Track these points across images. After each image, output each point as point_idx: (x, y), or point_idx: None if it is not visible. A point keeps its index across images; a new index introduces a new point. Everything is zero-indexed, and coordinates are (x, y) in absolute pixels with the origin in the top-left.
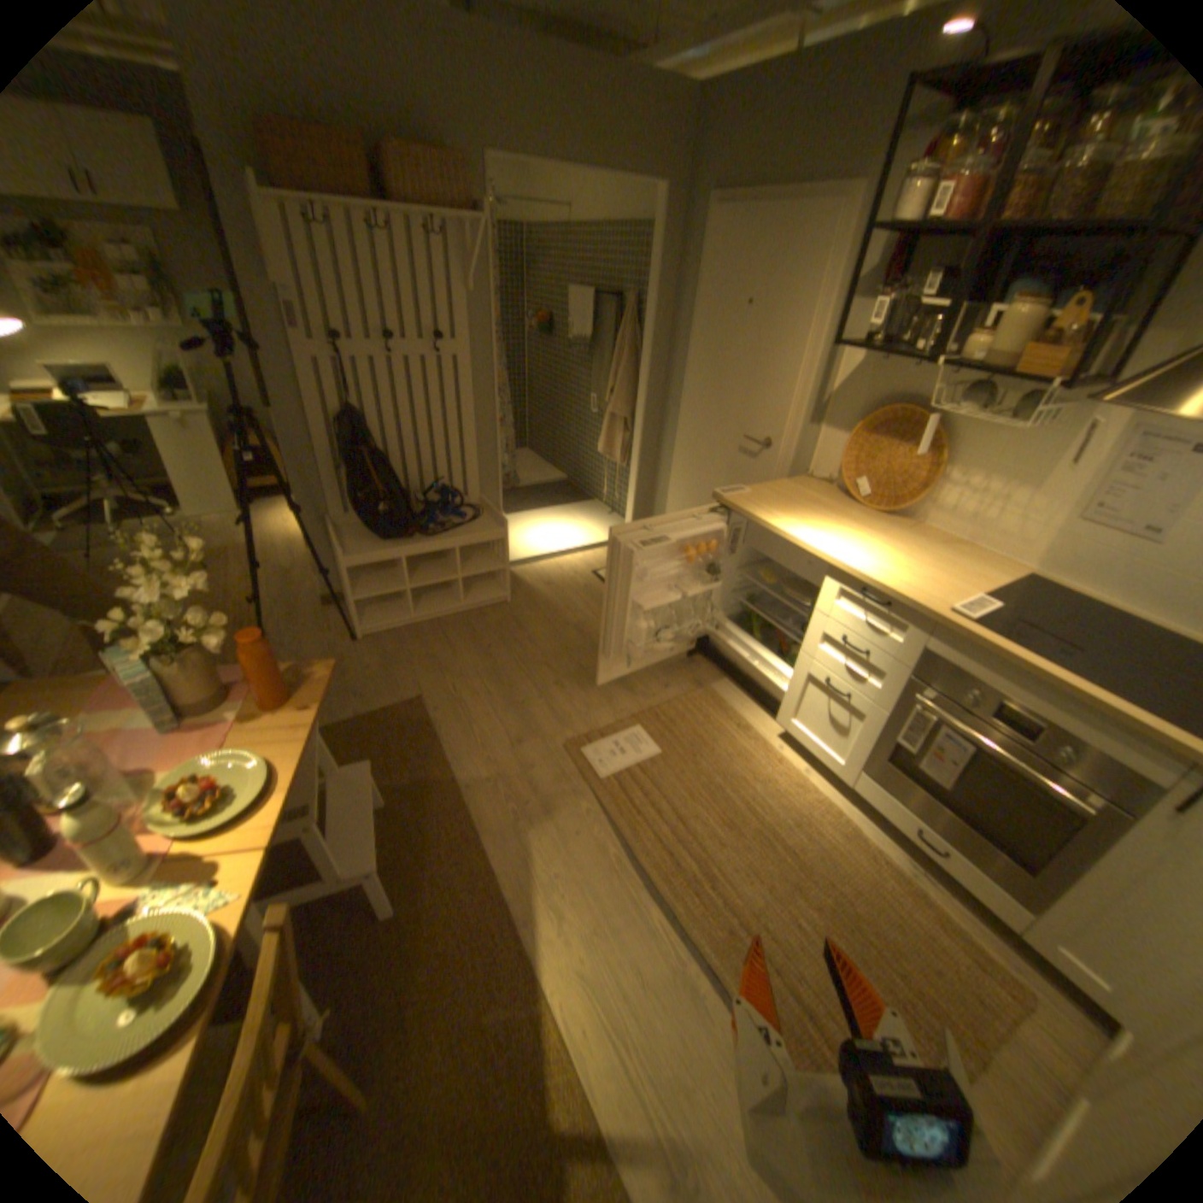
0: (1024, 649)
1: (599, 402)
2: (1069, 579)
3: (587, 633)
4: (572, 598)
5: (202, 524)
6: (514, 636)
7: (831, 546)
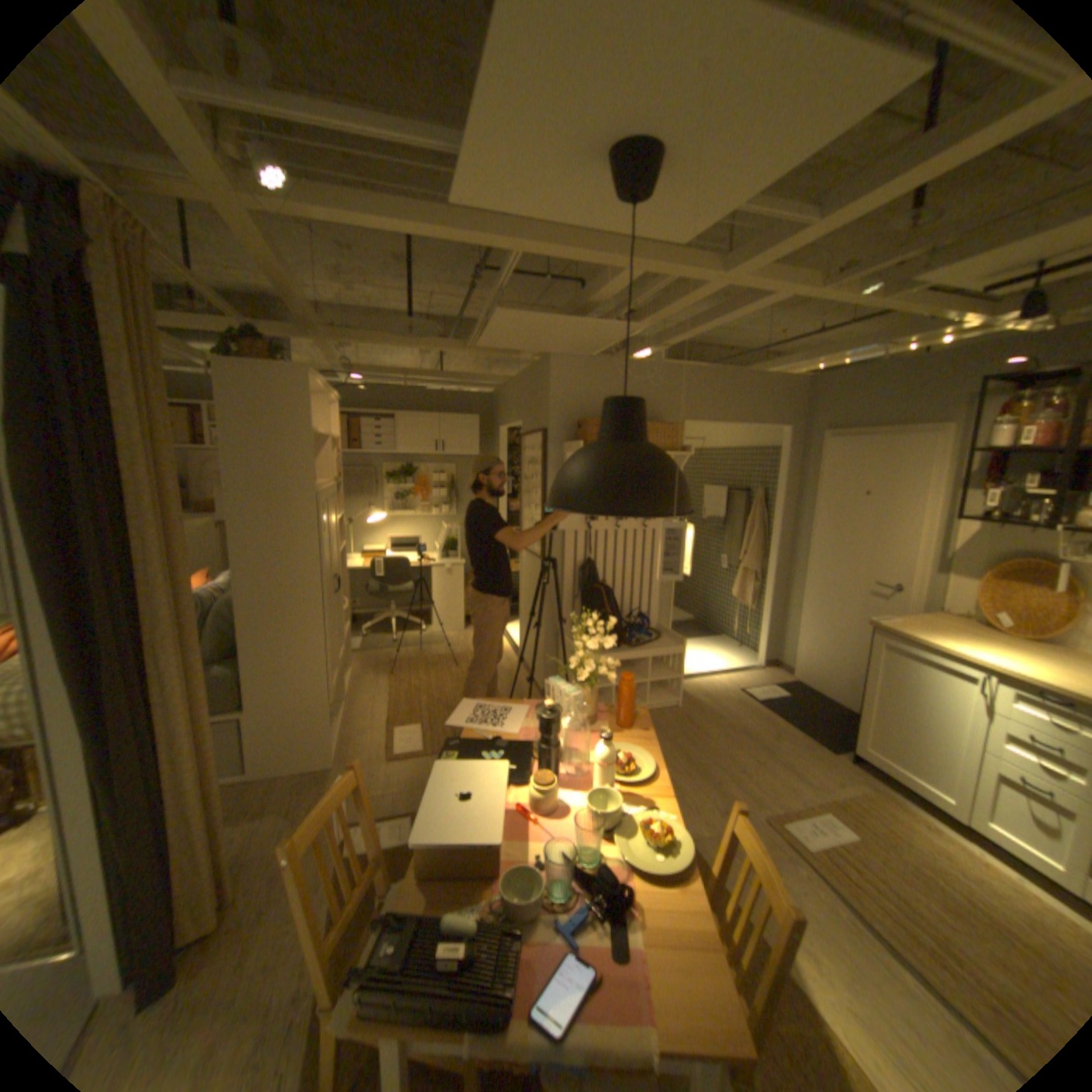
0: None
1: (730, 560)
2: None
3: (755, 736)
4: (731, 709)
5: (444, 638)
6: (694, 733)
7: (997, 660)
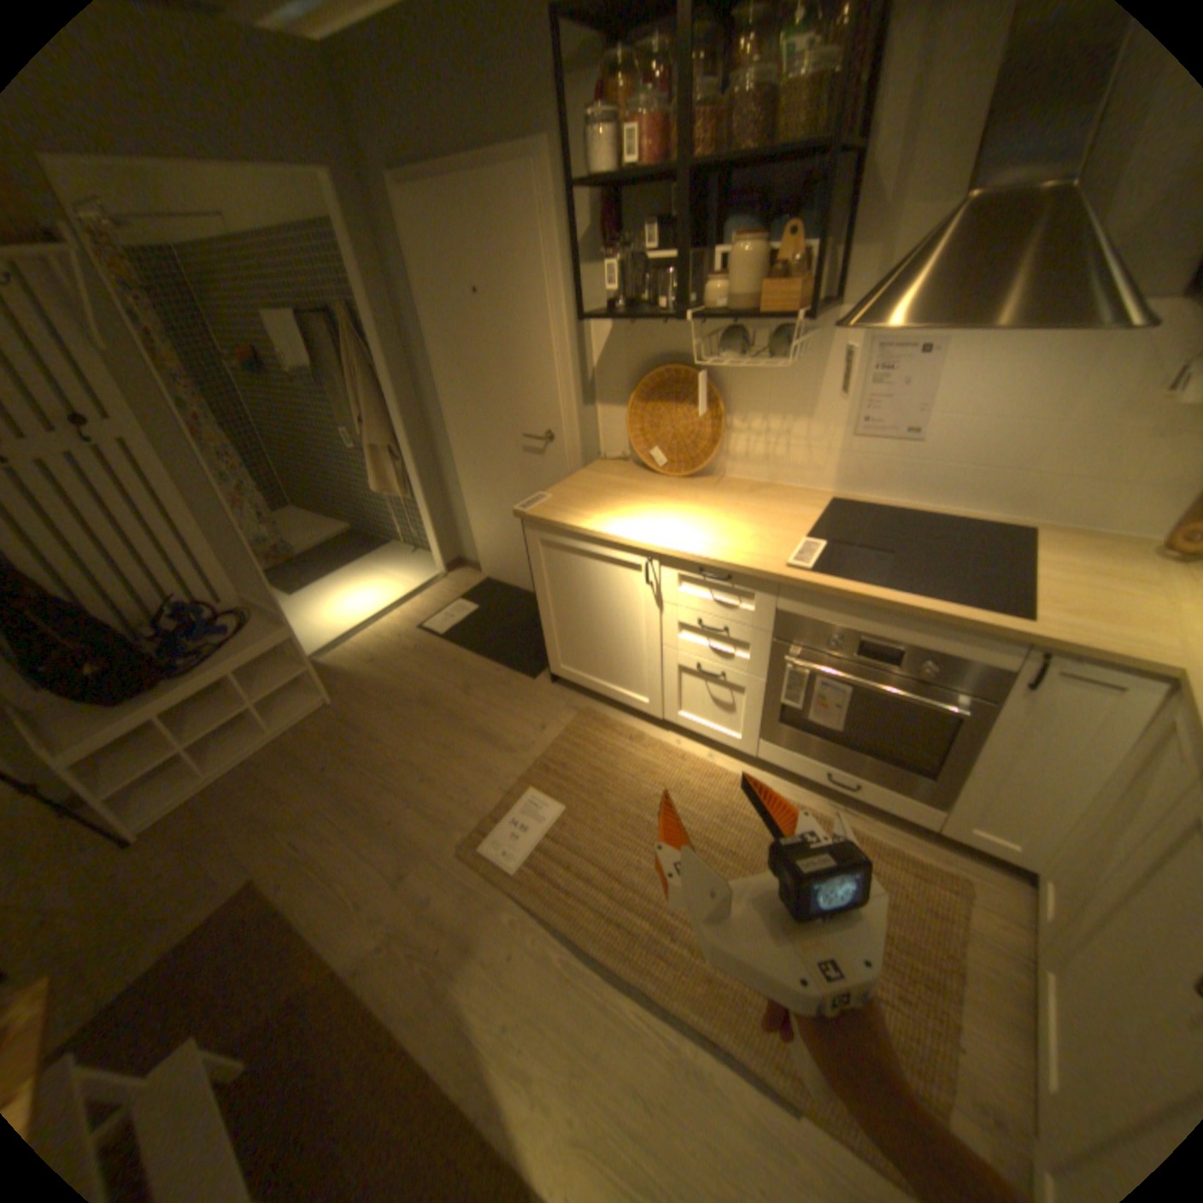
0: (863, 584)
1: (352, 435)
2: (862, 493)
3: (436, 702)
4: (404, 668)
5: None
6: (350, 743)
7: (653, 534)
